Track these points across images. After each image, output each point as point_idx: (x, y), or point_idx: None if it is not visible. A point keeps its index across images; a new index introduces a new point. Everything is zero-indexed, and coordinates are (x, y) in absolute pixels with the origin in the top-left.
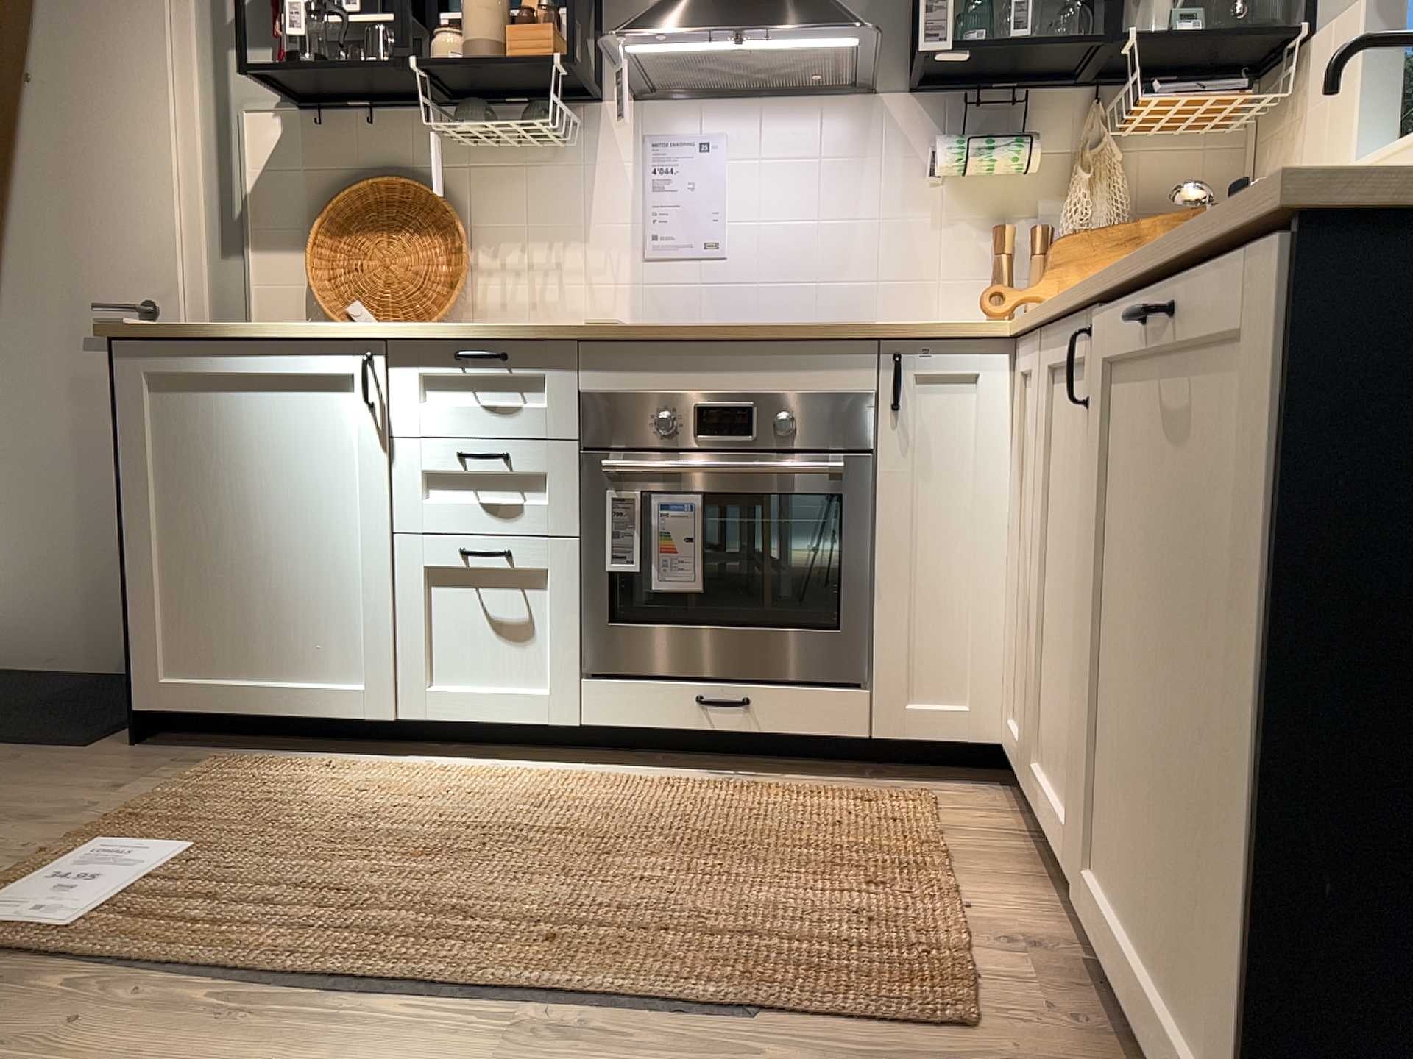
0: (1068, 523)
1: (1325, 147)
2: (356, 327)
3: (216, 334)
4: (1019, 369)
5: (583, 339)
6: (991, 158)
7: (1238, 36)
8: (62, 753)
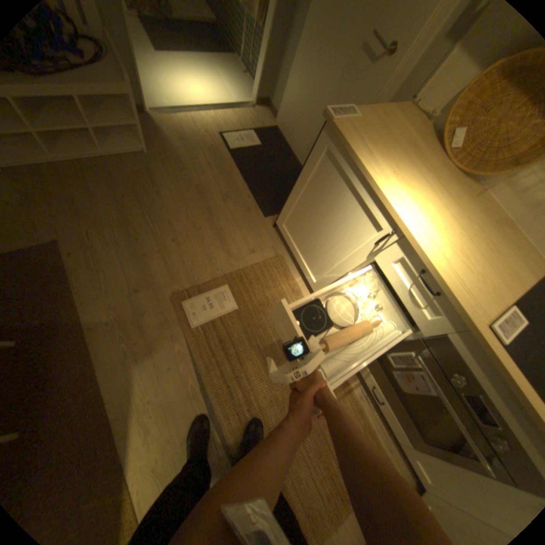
0: None
1: None
2: (403, 218)
3: (357, 161)
4: None
5: (476, 337)
6: None
7: None
8: (259, 216)
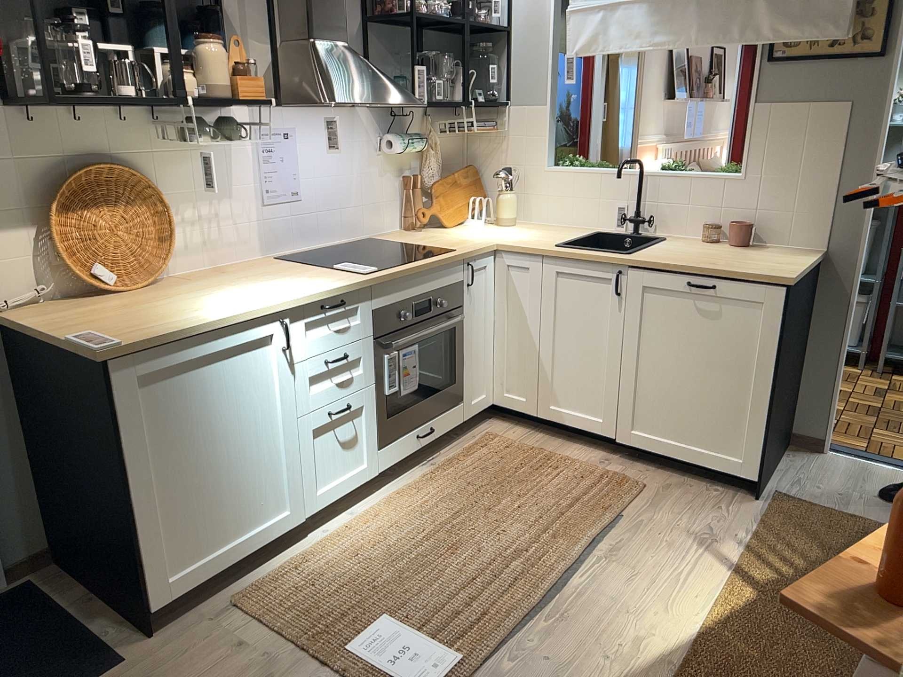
0: (576, 325)
1: (527, 153)
2: (271, 304)
3: (192, 332)
4: (497, 260)
5: (375, 283)
6: (414, 147)
7: (493, 102)
8: (122, 672)
